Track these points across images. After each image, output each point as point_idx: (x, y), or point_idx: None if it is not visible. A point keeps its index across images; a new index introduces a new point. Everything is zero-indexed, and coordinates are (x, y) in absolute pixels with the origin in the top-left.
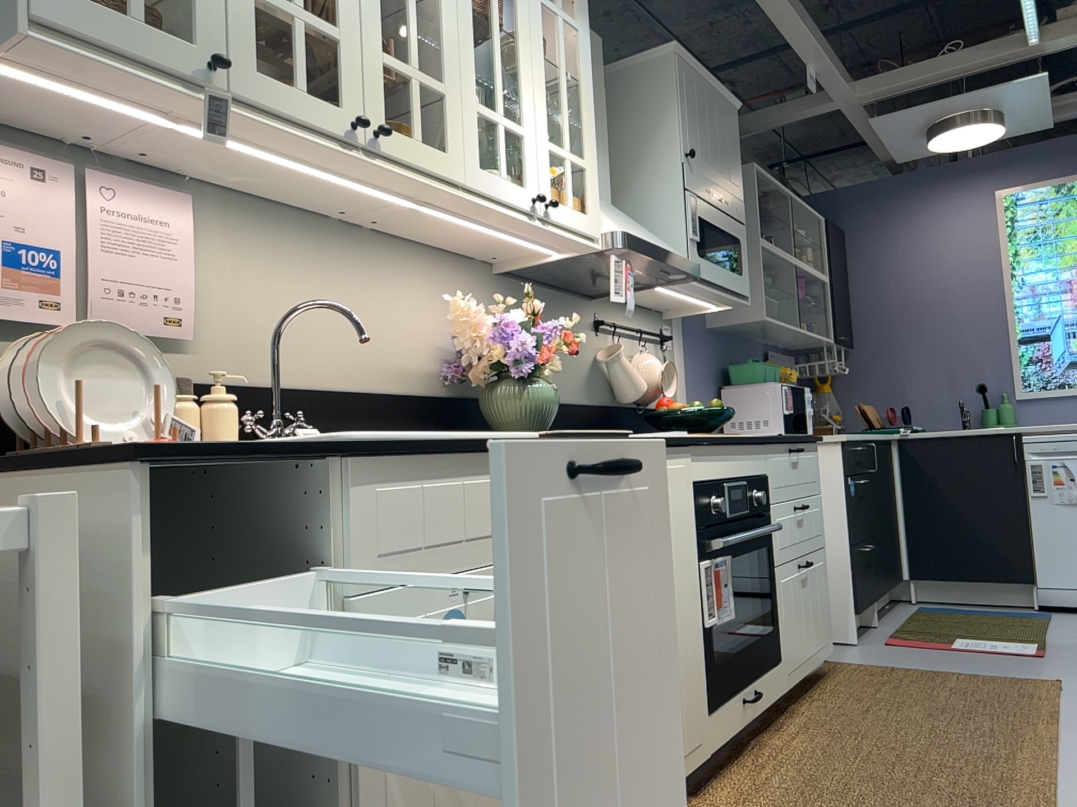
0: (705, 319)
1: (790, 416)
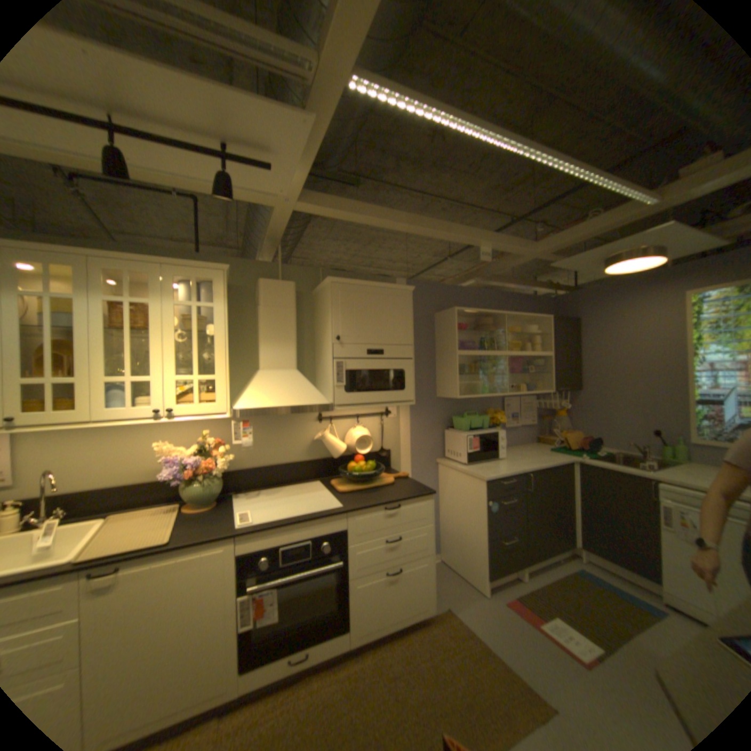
0: (432, 392)
1: (472, 453)
